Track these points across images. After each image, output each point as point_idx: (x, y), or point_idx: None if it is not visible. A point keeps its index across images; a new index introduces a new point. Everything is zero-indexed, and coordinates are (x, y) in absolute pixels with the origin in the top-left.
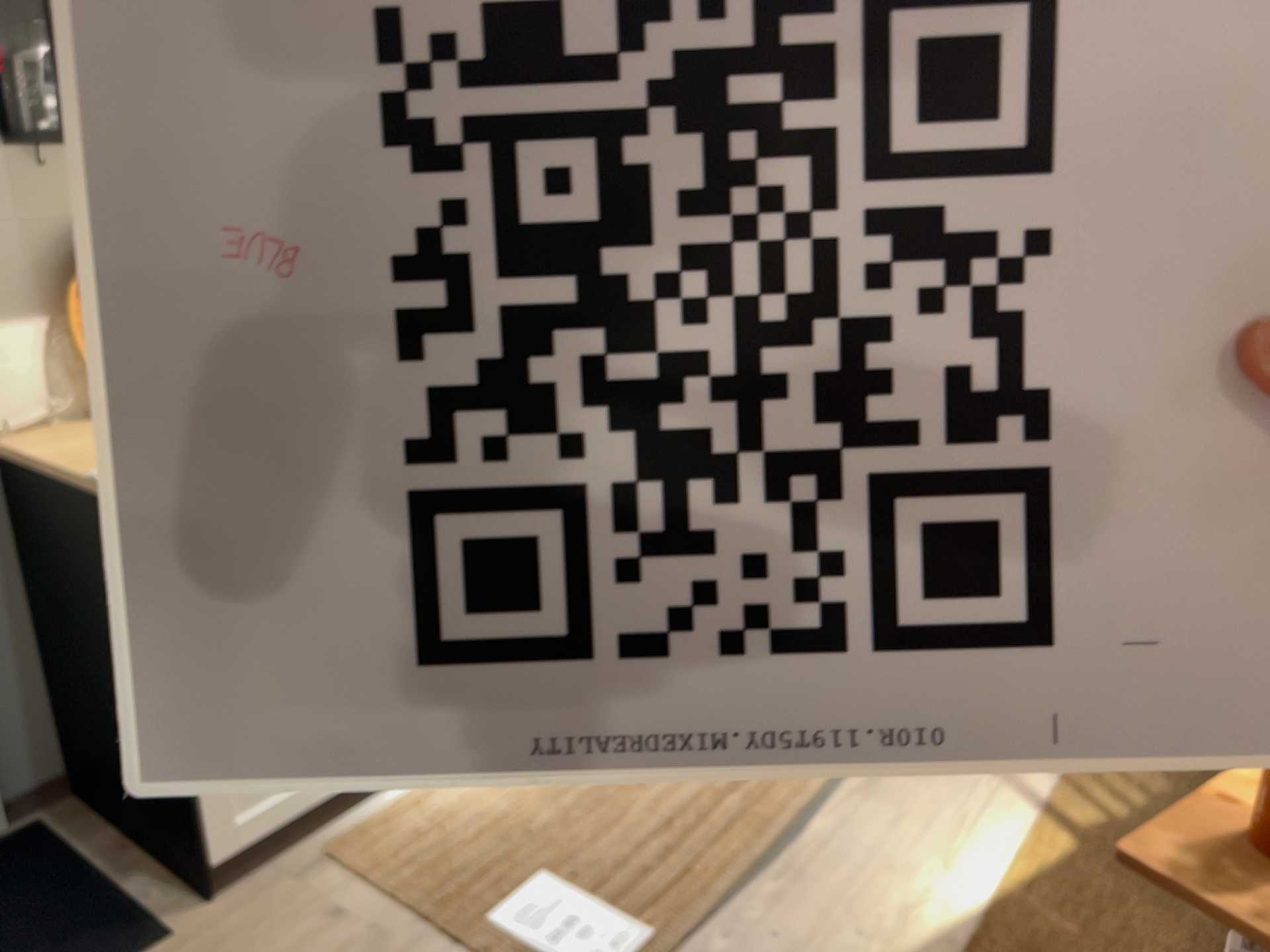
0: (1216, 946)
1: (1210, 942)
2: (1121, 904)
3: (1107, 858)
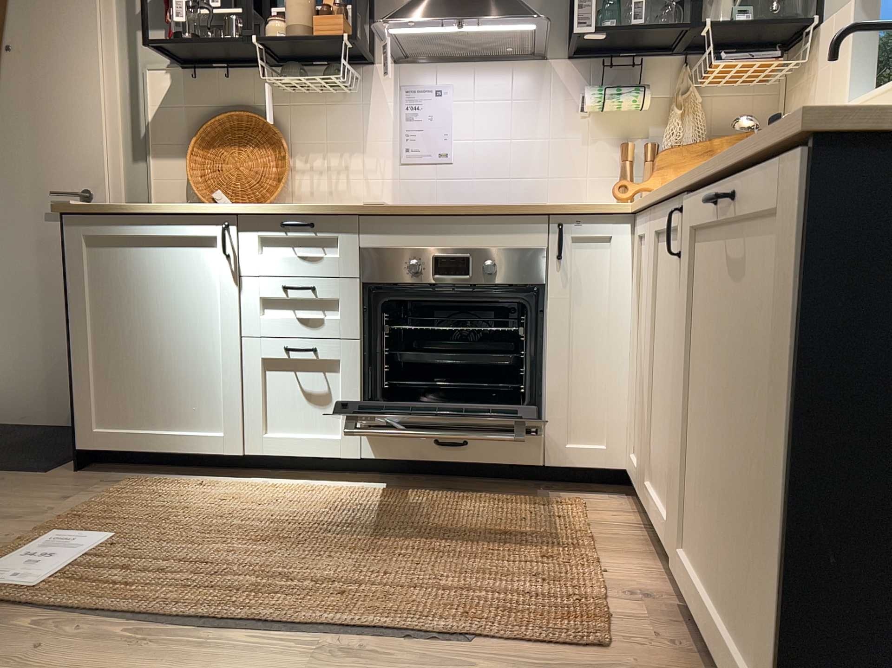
0: None
1: None
2: None
3: None
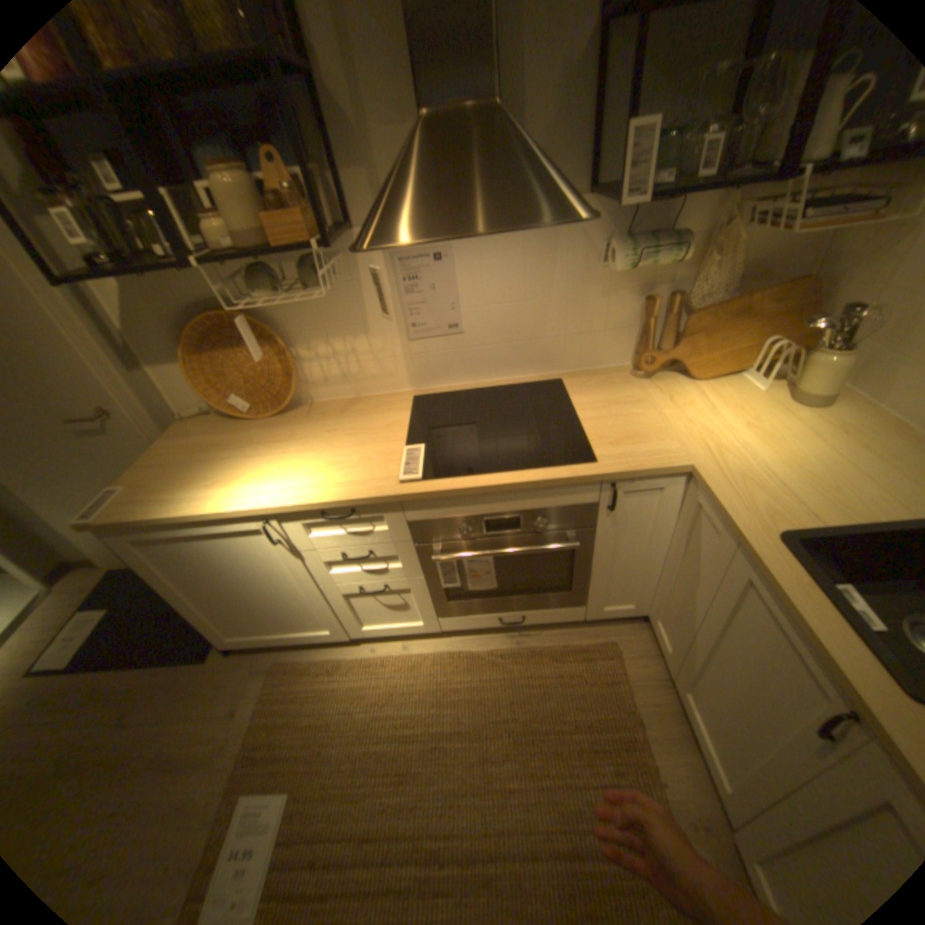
0: None
1: None
2: None
3: None
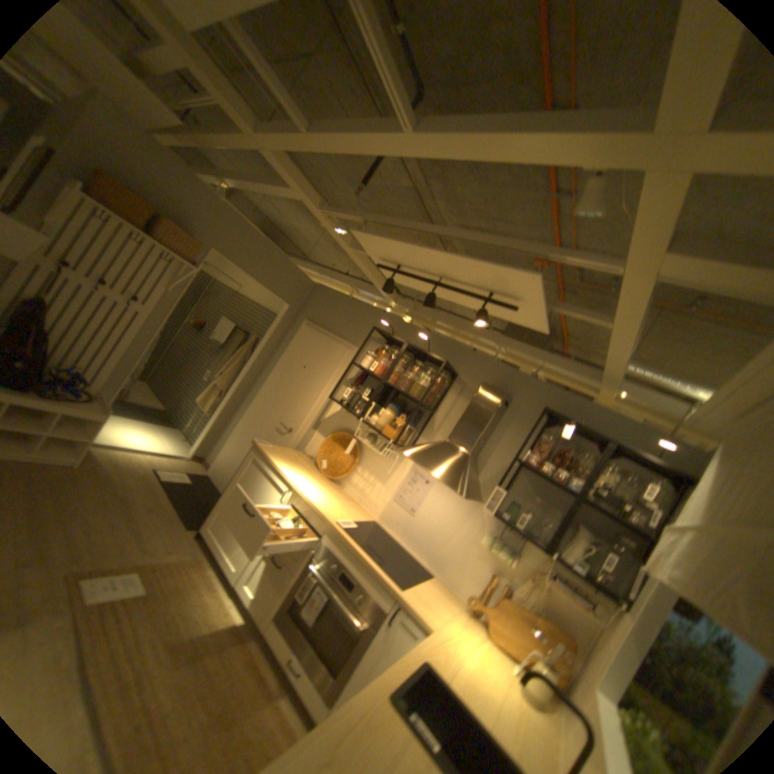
0: None
1: None
2: None
3: None
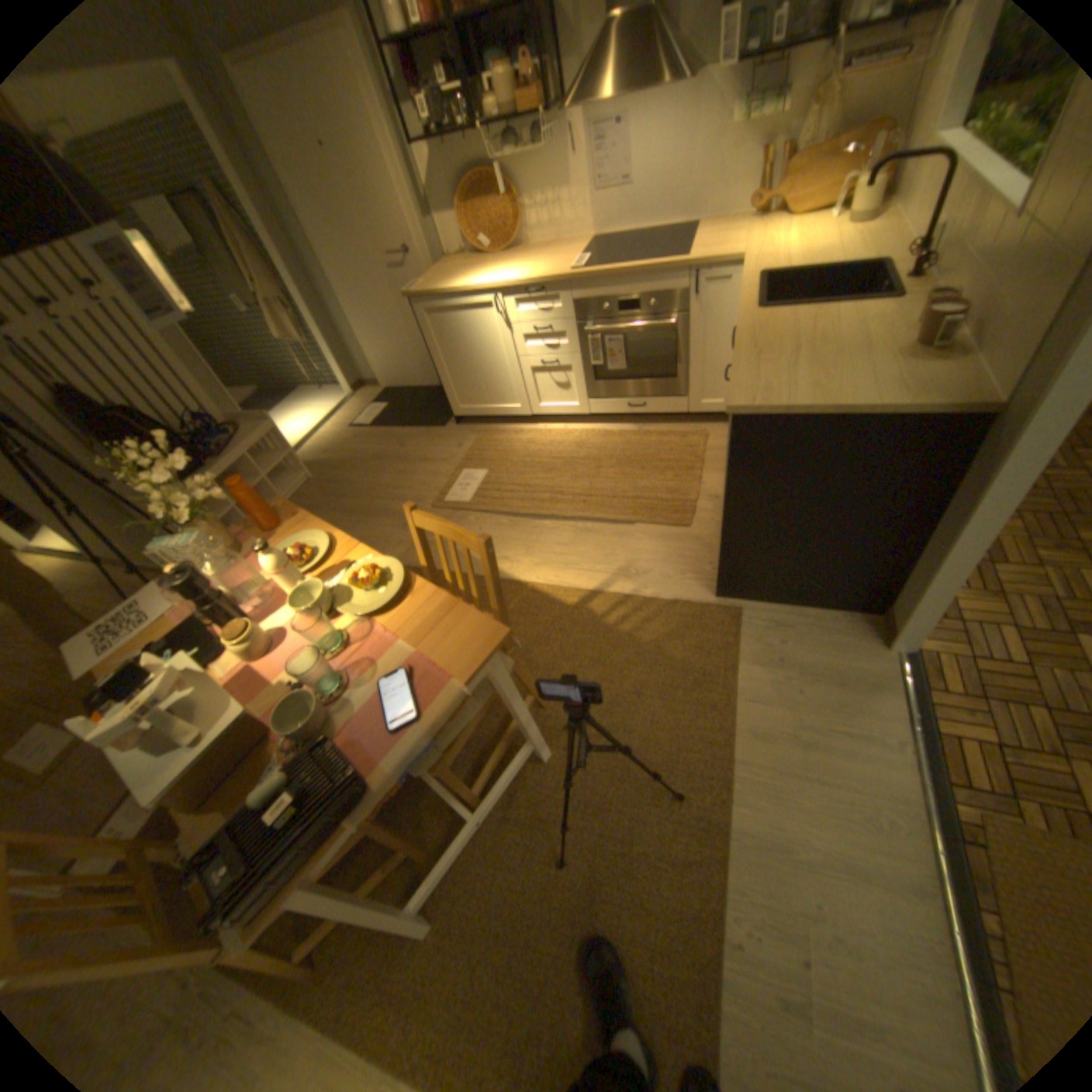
0: (518, 654)
1: (519, 651)
2: (533, 620)
3: (564, 614)
